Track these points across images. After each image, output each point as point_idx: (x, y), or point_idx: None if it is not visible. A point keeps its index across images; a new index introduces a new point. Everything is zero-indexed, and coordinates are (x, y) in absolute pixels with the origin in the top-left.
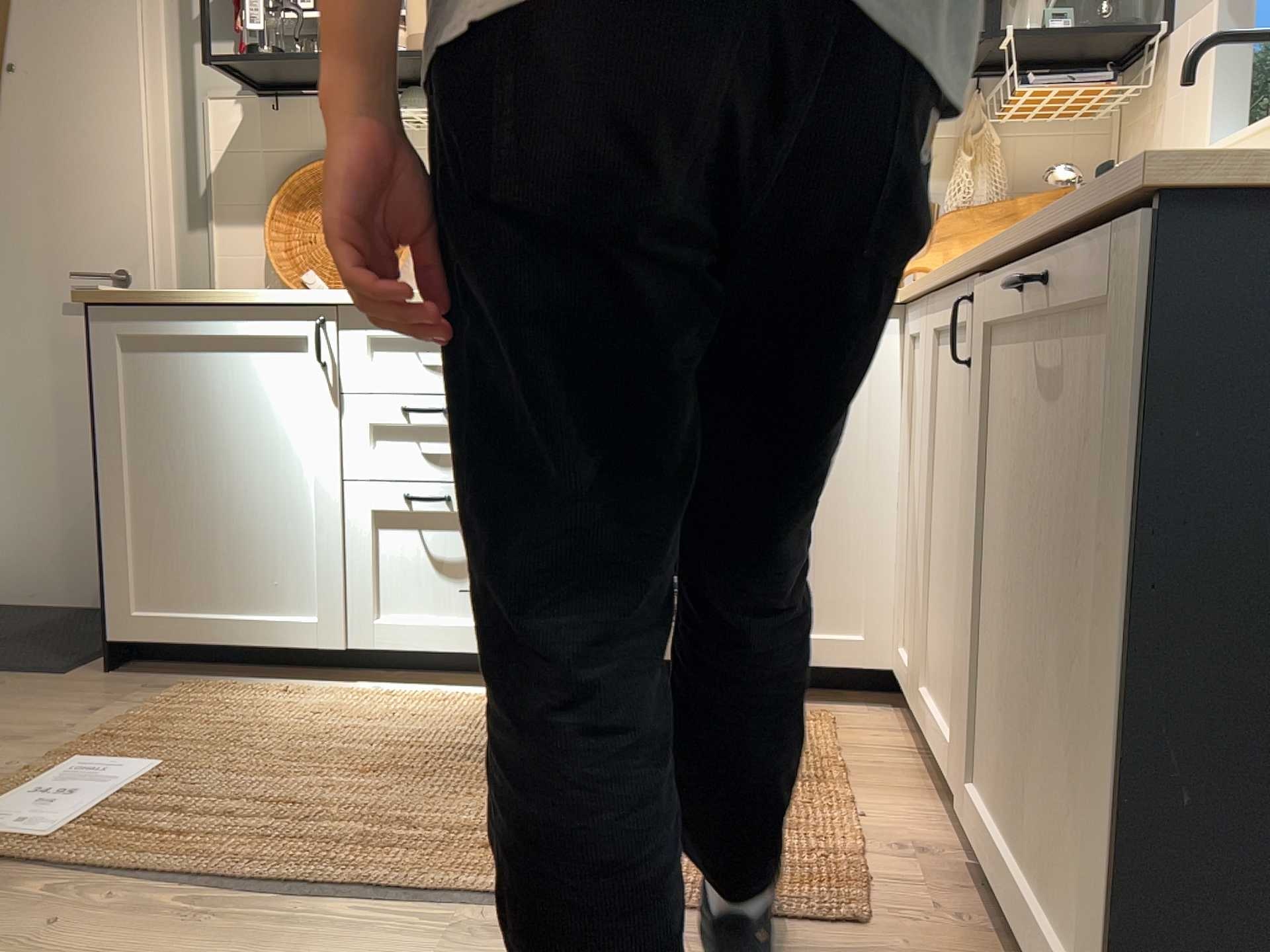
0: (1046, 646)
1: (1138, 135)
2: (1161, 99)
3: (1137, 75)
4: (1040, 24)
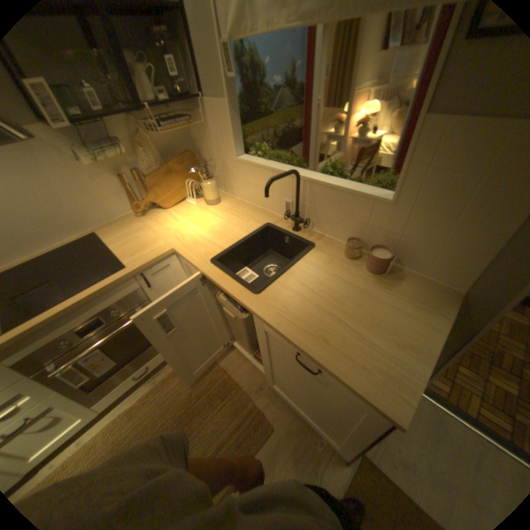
0: (304, 397)
1: (198, 130)
2: (206, 123)
3: (189, 104)
4: (154, 93)
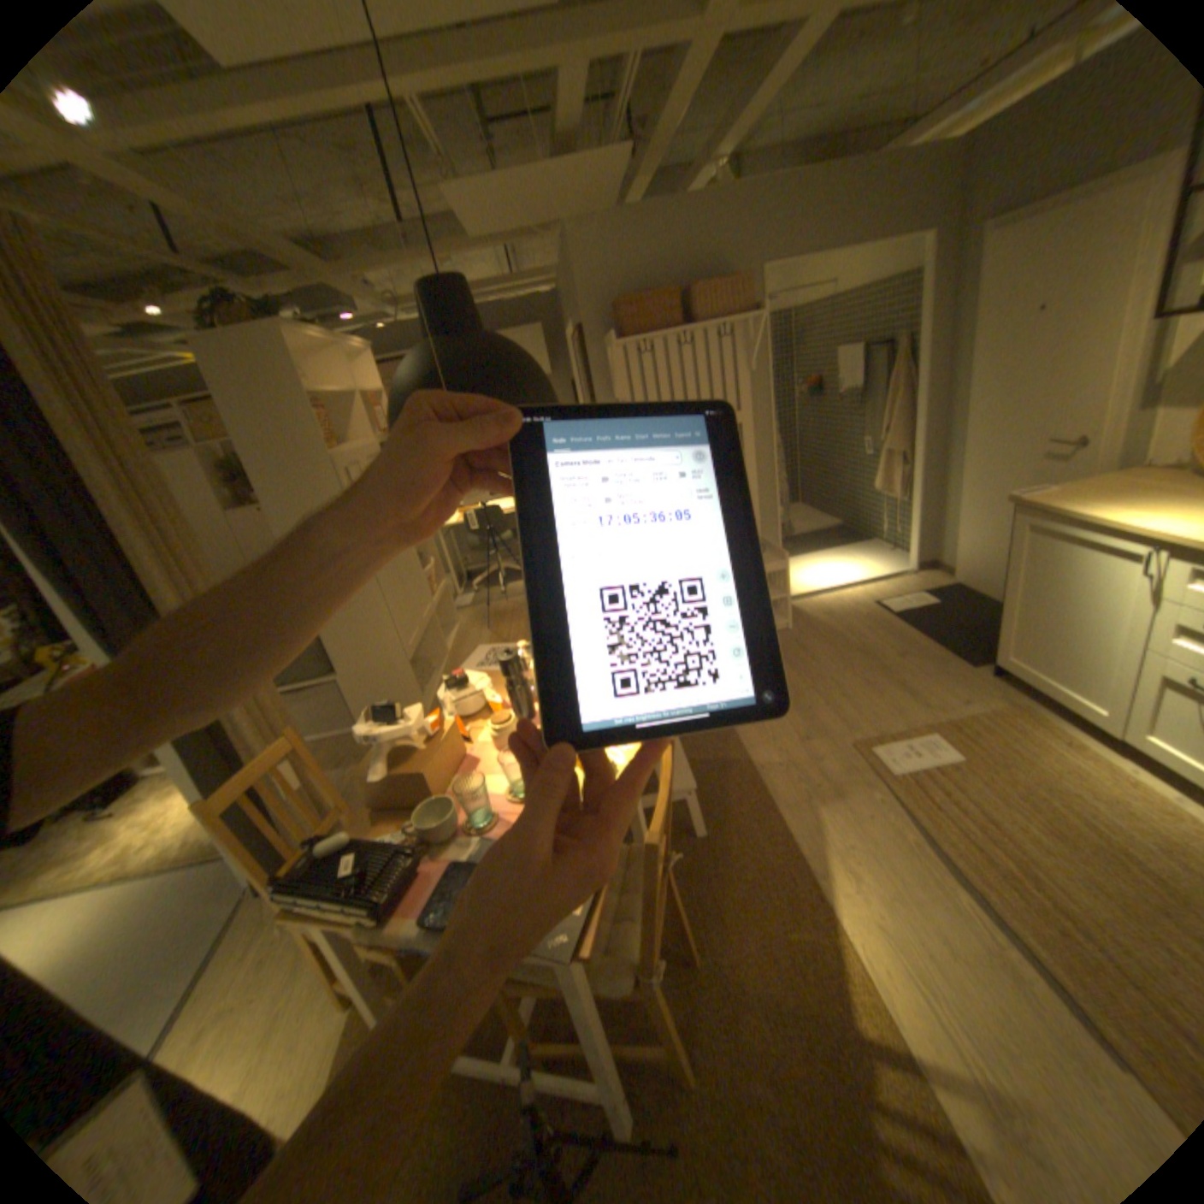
0: None
1: None
2: None
3: None
4: None
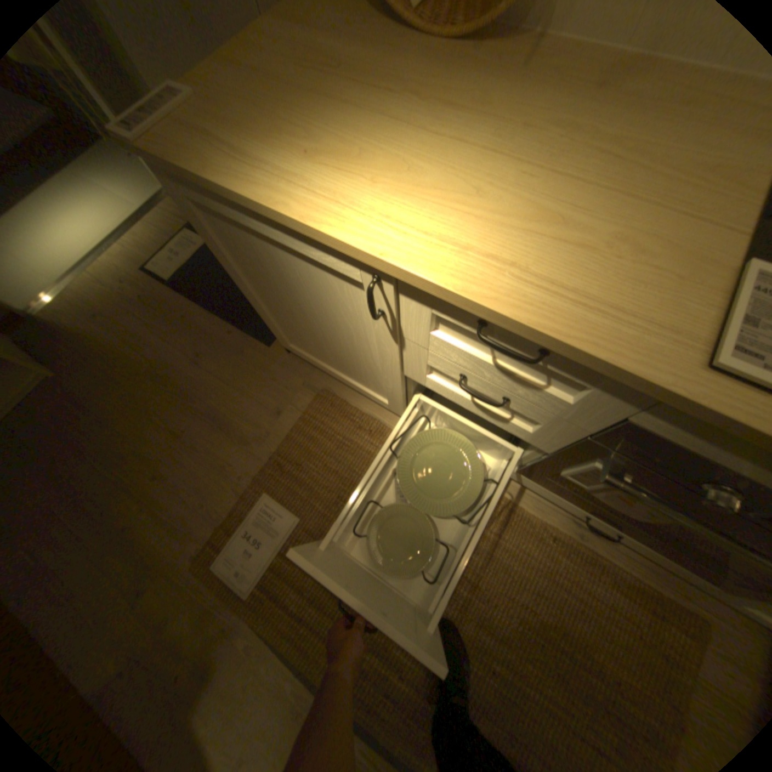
0: None
1: None
2: None
3: None
4: None
